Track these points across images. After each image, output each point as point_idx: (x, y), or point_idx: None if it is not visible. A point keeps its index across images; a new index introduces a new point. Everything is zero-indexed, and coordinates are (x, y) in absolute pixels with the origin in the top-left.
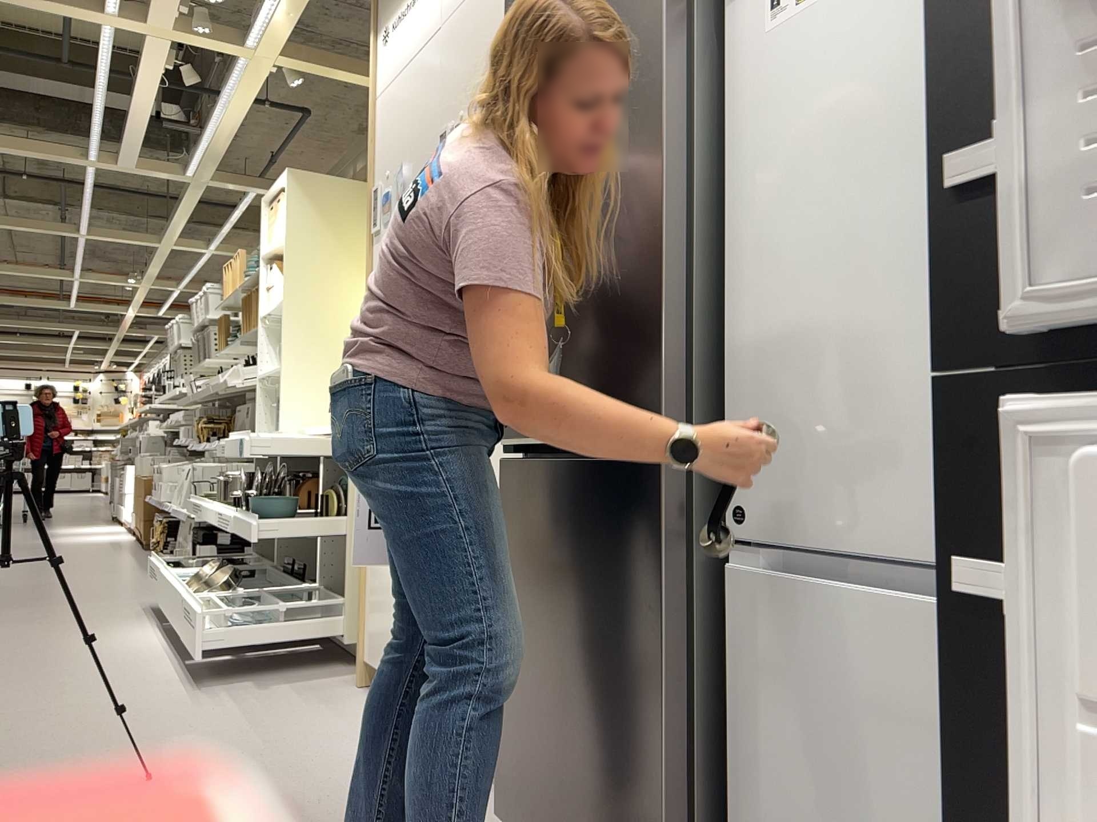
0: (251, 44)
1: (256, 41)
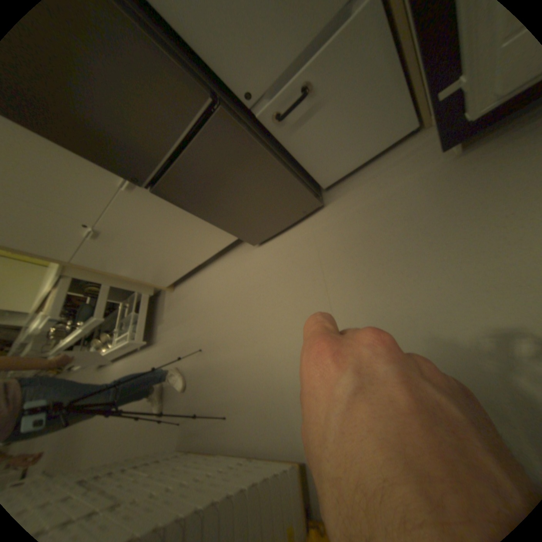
0: None
1: None
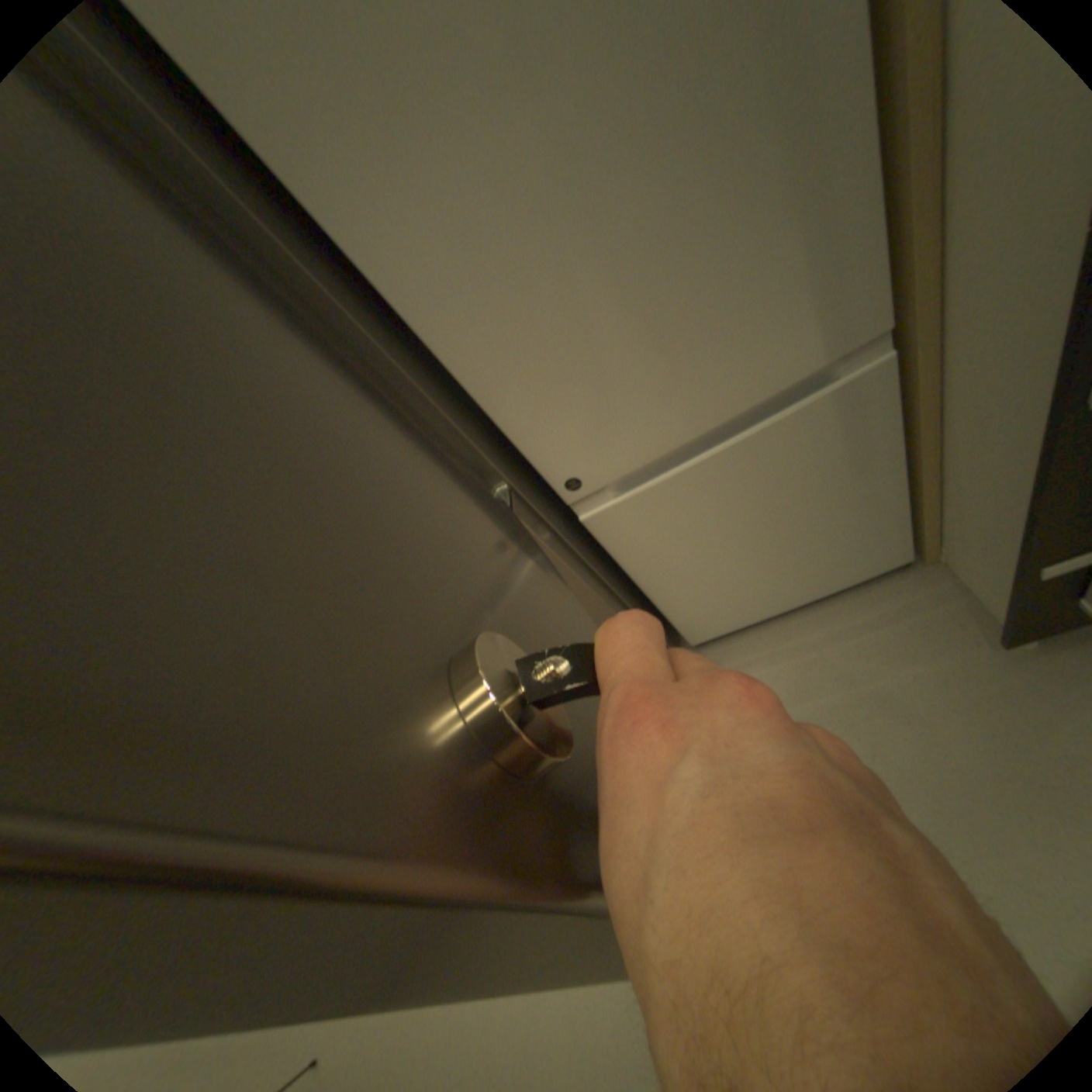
0: None
1: None
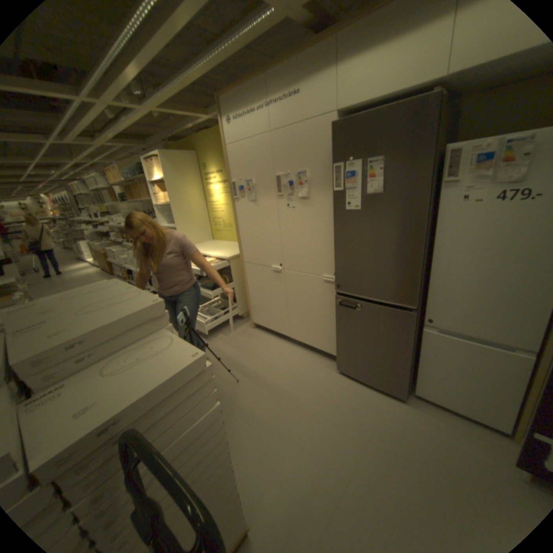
0: (143, 104)
1: (146, 103)
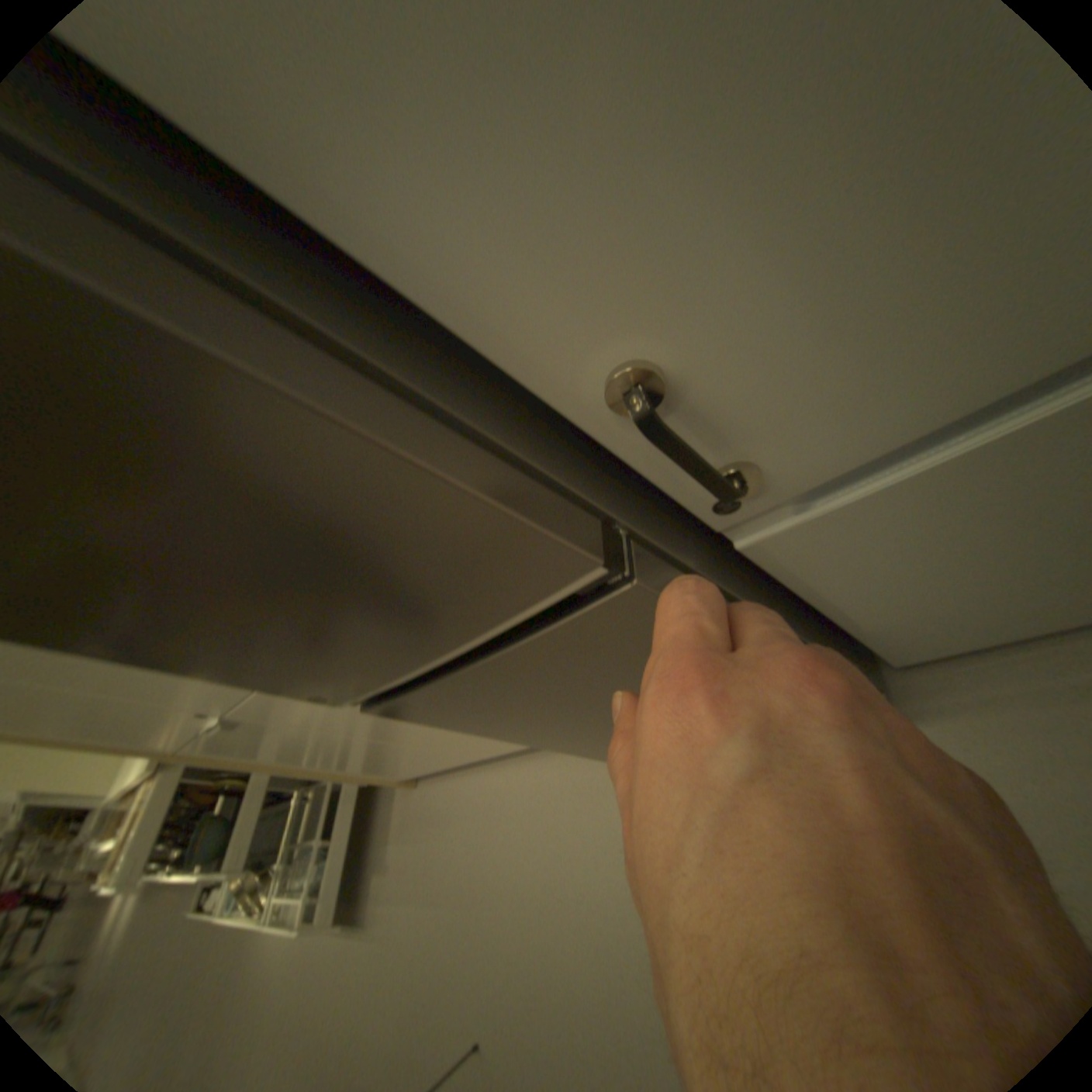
0: None
1: None
